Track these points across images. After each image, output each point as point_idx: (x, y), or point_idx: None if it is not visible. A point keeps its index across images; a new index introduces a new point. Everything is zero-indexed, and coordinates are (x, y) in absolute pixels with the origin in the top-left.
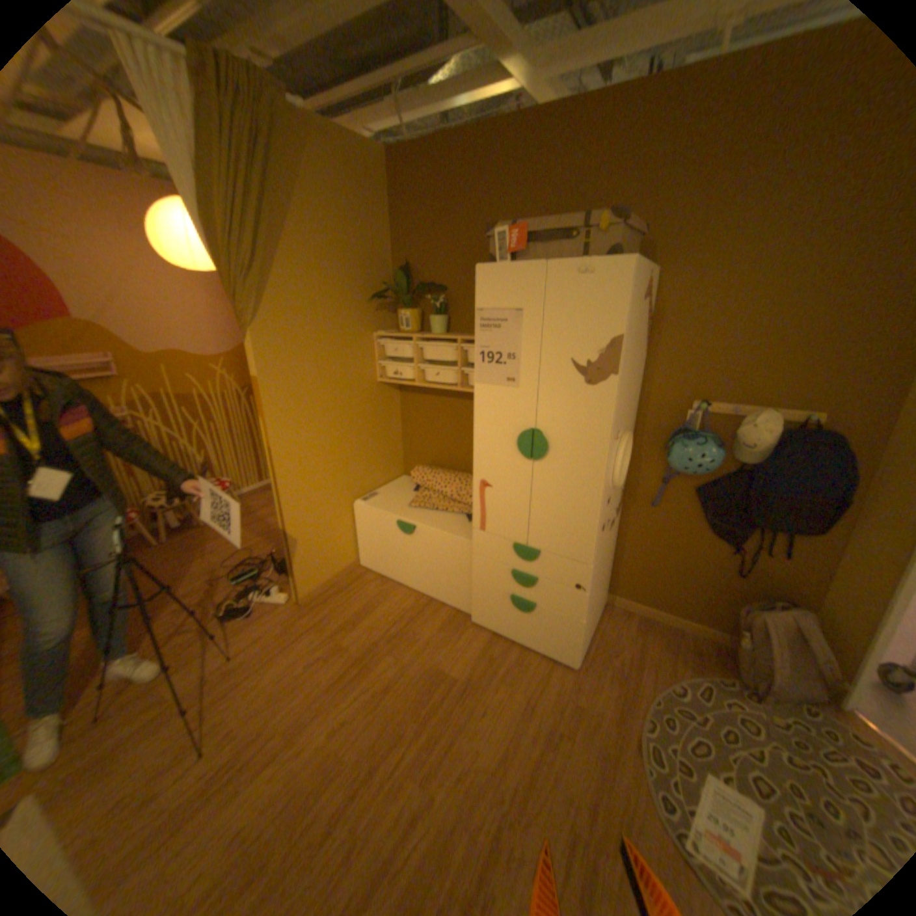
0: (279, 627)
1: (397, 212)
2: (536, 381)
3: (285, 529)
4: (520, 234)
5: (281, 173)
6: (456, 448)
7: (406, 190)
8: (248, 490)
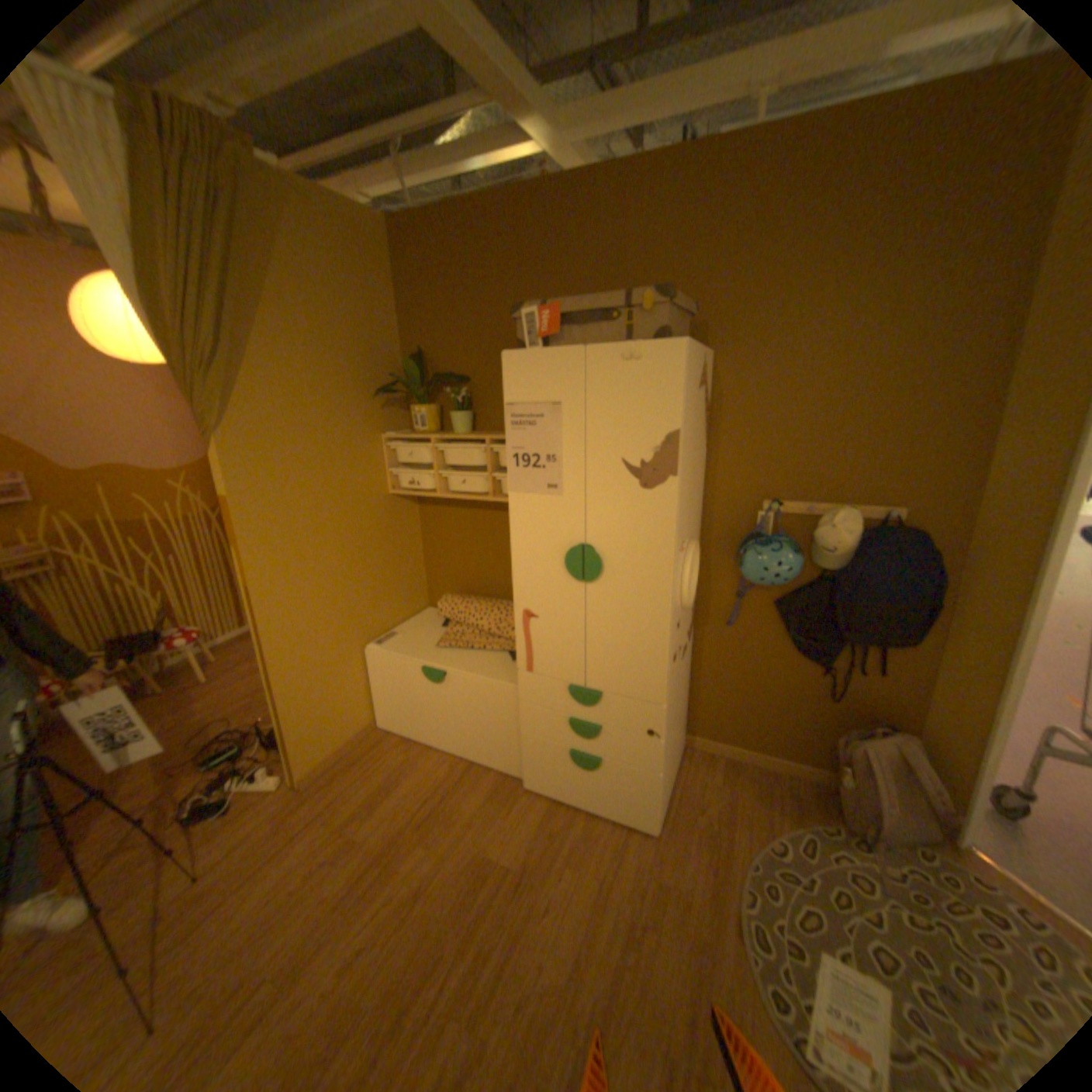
0: (269, 824)
1: (405, 291)
2: (583, 487)
3: (273, 690)
4: (553, 316)
5: (252, 244)
6: (492, 570)
7: (414, 265)
8: (225, 639)
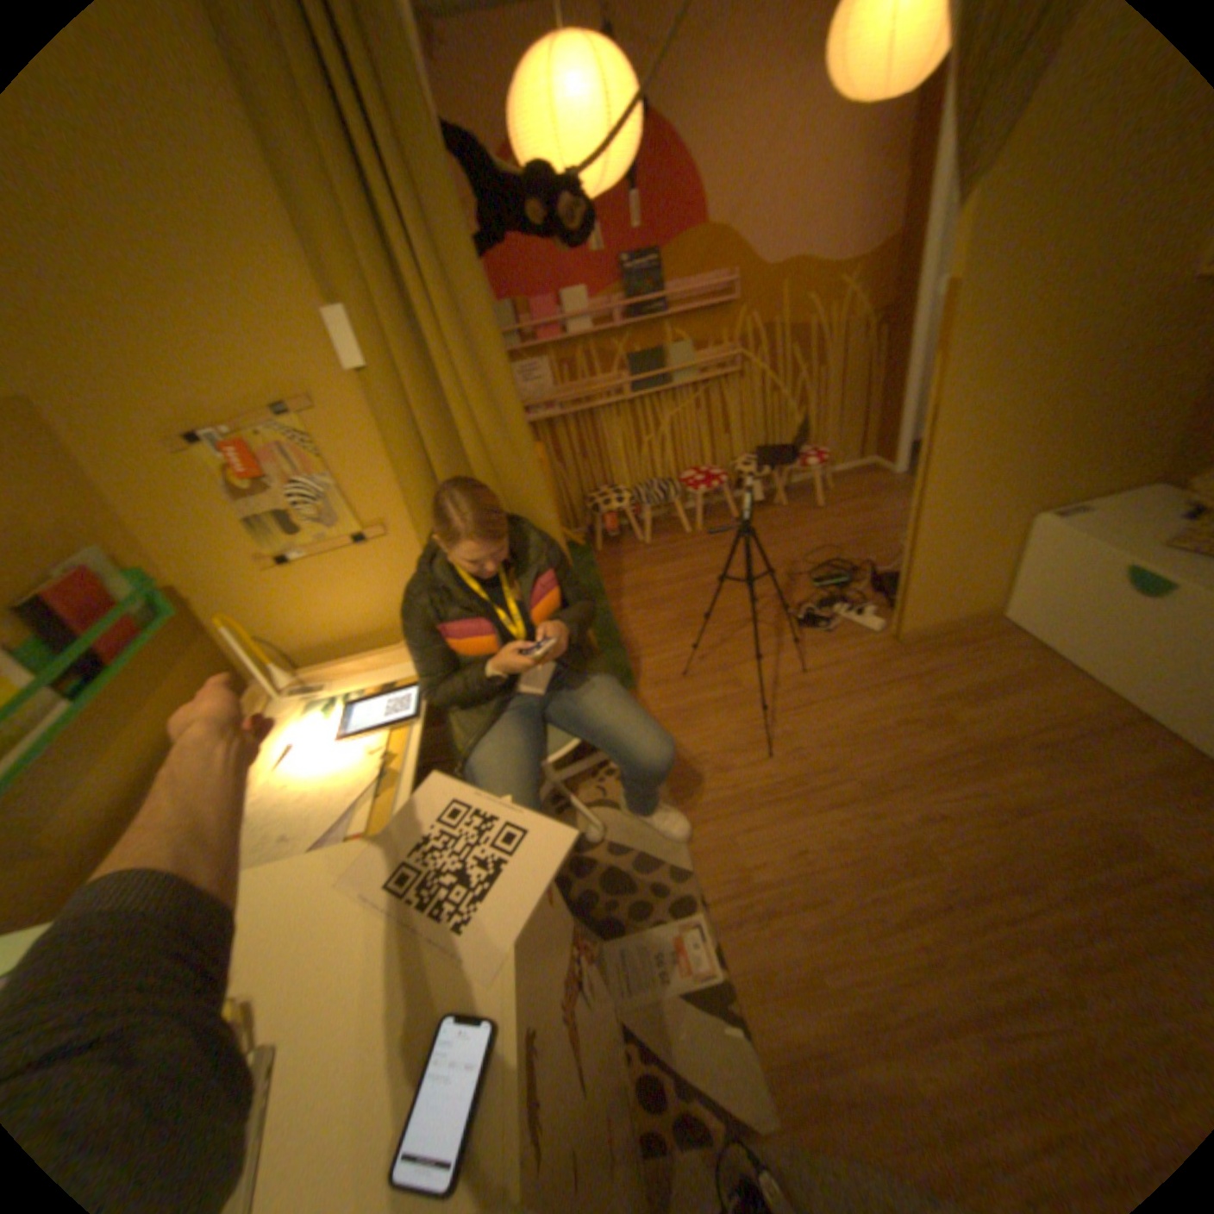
0: (868, 657)
1: None
2: None
3: (917, 532)
4: None
5: None
6: None
7: None
8: (841, 467)
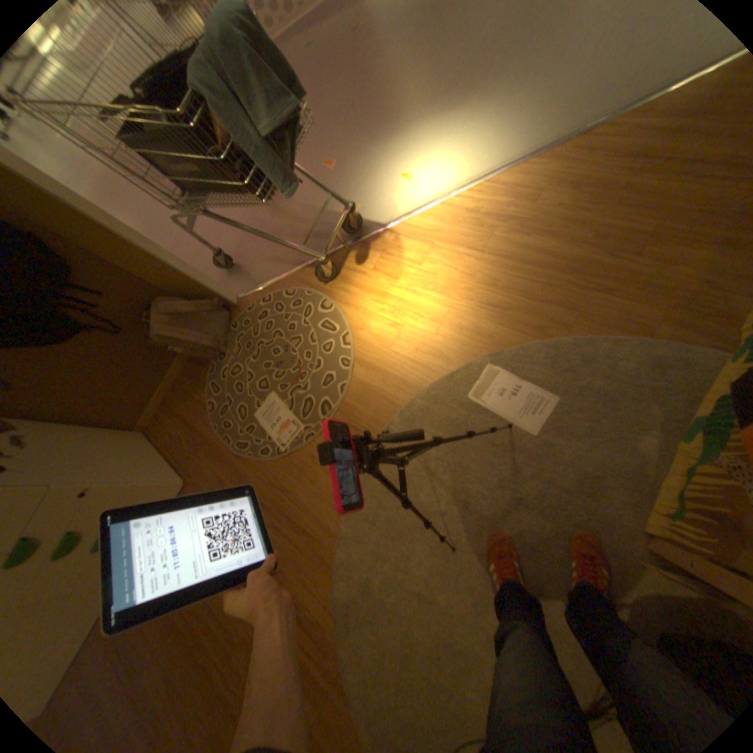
0: None
1: None
2: None
3: None
4: None
5: None
6: None
7: None
8: None
